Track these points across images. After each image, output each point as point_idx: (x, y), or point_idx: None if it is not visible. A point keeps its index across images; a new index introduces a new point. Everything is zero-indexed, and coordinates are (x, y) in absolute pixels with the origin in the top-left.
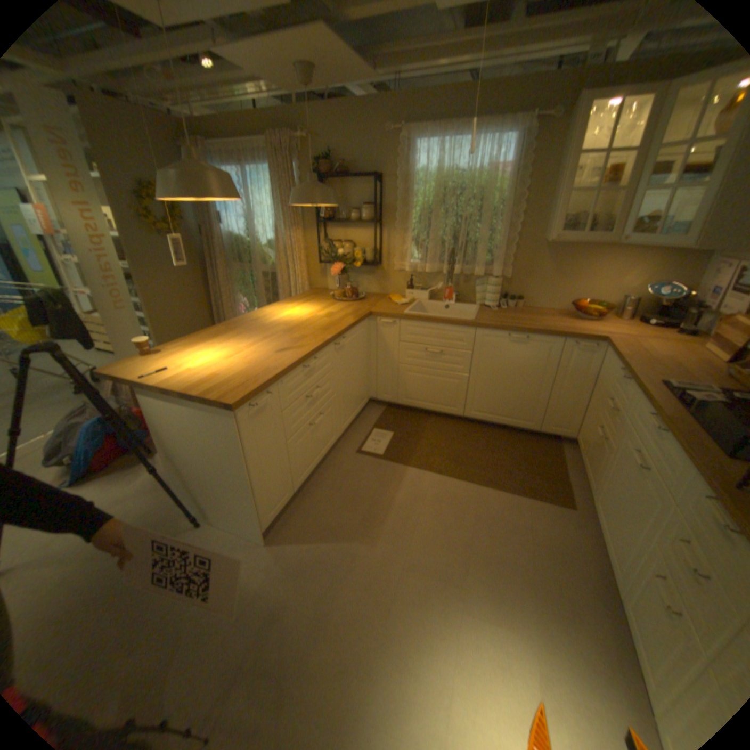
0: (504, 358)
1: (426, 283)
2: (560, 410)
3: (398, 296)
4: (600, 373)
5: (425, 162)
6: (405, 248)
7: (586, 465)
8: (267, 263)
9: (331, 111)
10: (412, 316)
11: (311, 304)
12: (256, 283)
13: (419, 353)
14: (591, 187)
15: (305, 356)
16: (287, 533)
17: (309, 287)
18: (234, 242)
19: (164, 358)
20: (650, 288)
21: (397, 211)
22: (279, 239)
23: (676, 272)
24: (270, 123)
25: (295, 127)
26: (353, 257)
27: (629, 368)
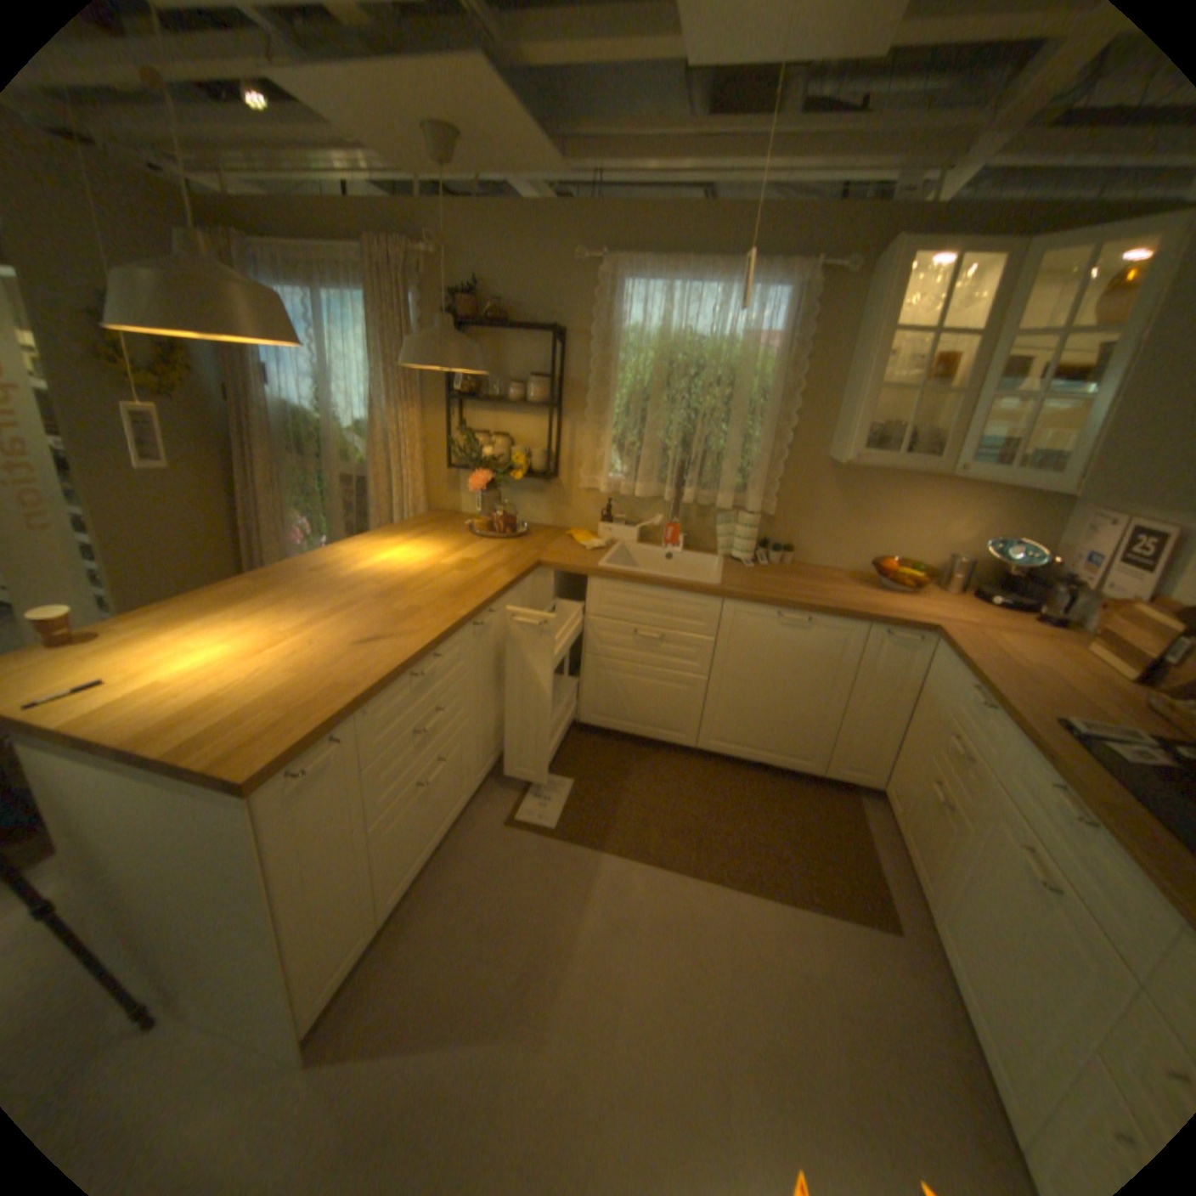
0: (769, 653)
1: (635, 513)
2: (860, 742)
3: (586, 533)
4: (926, 685)
5: (641, 317)
6: (601, 453)
7: (911, 847)
8: (352, 460)
9: (483, 217)
10: (614, 572)
11: (431, 541)
12: (327, 493)
13: (623, 636)
14: (902, 383)
15: (416, 655)
16: (357, 1027)
17: (427, 507)
18: (291, 418)
19: (103, 653)
20: (992, 547)
21: (591, 392)
22: (376, 420)
23: (1026, 524)
24: (371, 223)
25: (417, 235)
26: (510, 462)
27: (992, 690)
